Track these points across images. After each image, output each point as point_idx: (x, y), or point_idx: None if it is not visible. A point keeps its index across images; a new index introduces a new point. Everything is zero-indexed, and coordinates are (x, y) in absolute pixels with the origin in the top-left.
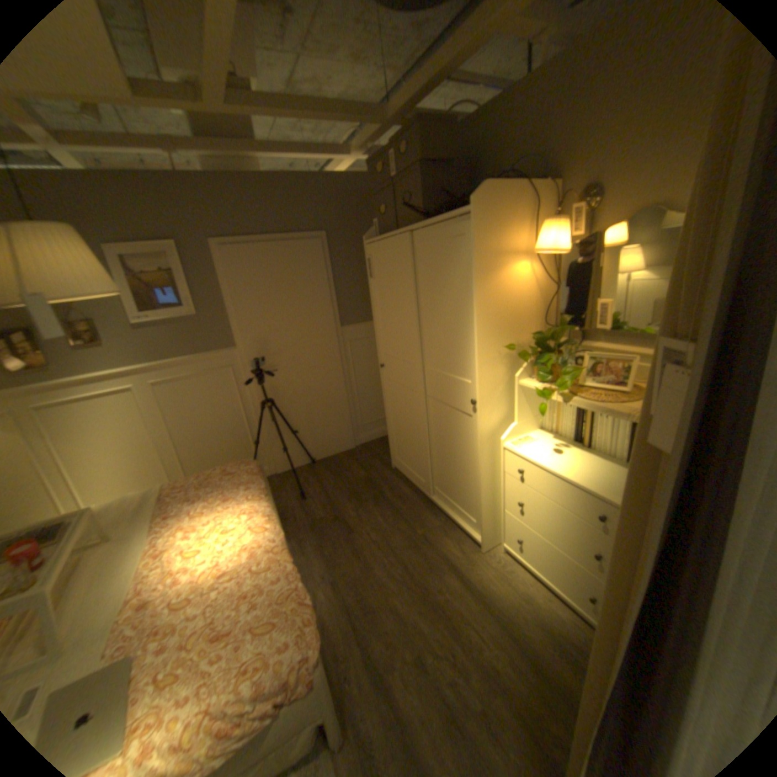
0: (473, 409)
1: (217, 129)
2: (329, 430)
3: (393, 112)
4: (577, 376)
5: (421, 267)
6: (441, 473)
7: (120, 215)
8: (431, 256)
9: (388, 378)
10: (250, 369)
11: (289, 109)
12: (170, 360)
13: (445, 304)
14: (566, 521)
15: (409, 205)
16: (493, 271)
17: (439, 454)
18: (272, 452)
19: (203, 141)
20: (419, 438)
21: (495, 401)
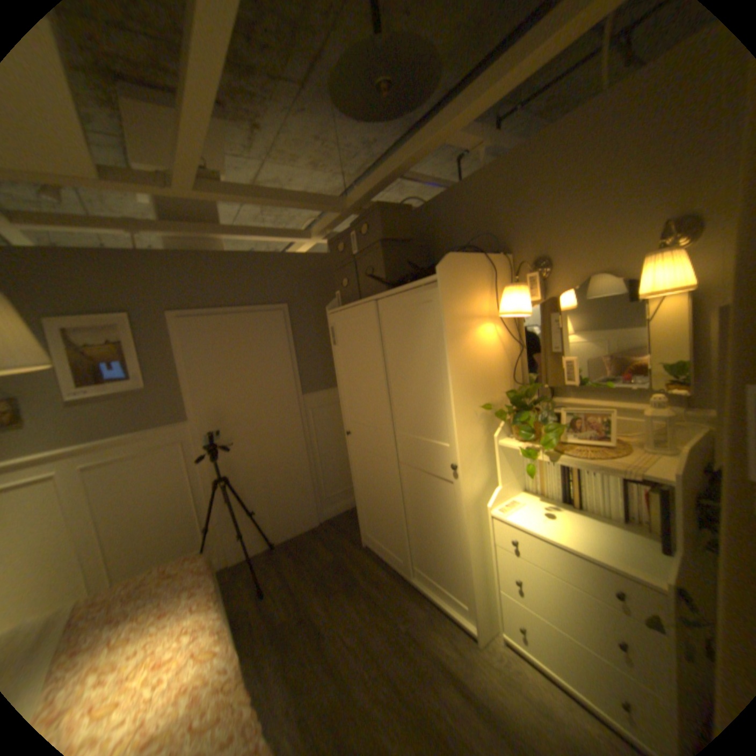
0: (454, 475)
1: (186, 214)
2: (290, 506)
3: (353, 203)
4: (561, 433)
5: (389, 333)
6: (421, 550)
7: (73, 288)
8: (398, 322)
9: (356, 445)
10: (204, 443)
11: (258, 197)
12: (110, 437)
13: (416, 367)
14: (576, 601)
15: (373, 278)
16: (463, 333)
17: (418, 527)
18: (224, 539)
19: (171, 224)
20: (394, 510)
21: (476, 464)
